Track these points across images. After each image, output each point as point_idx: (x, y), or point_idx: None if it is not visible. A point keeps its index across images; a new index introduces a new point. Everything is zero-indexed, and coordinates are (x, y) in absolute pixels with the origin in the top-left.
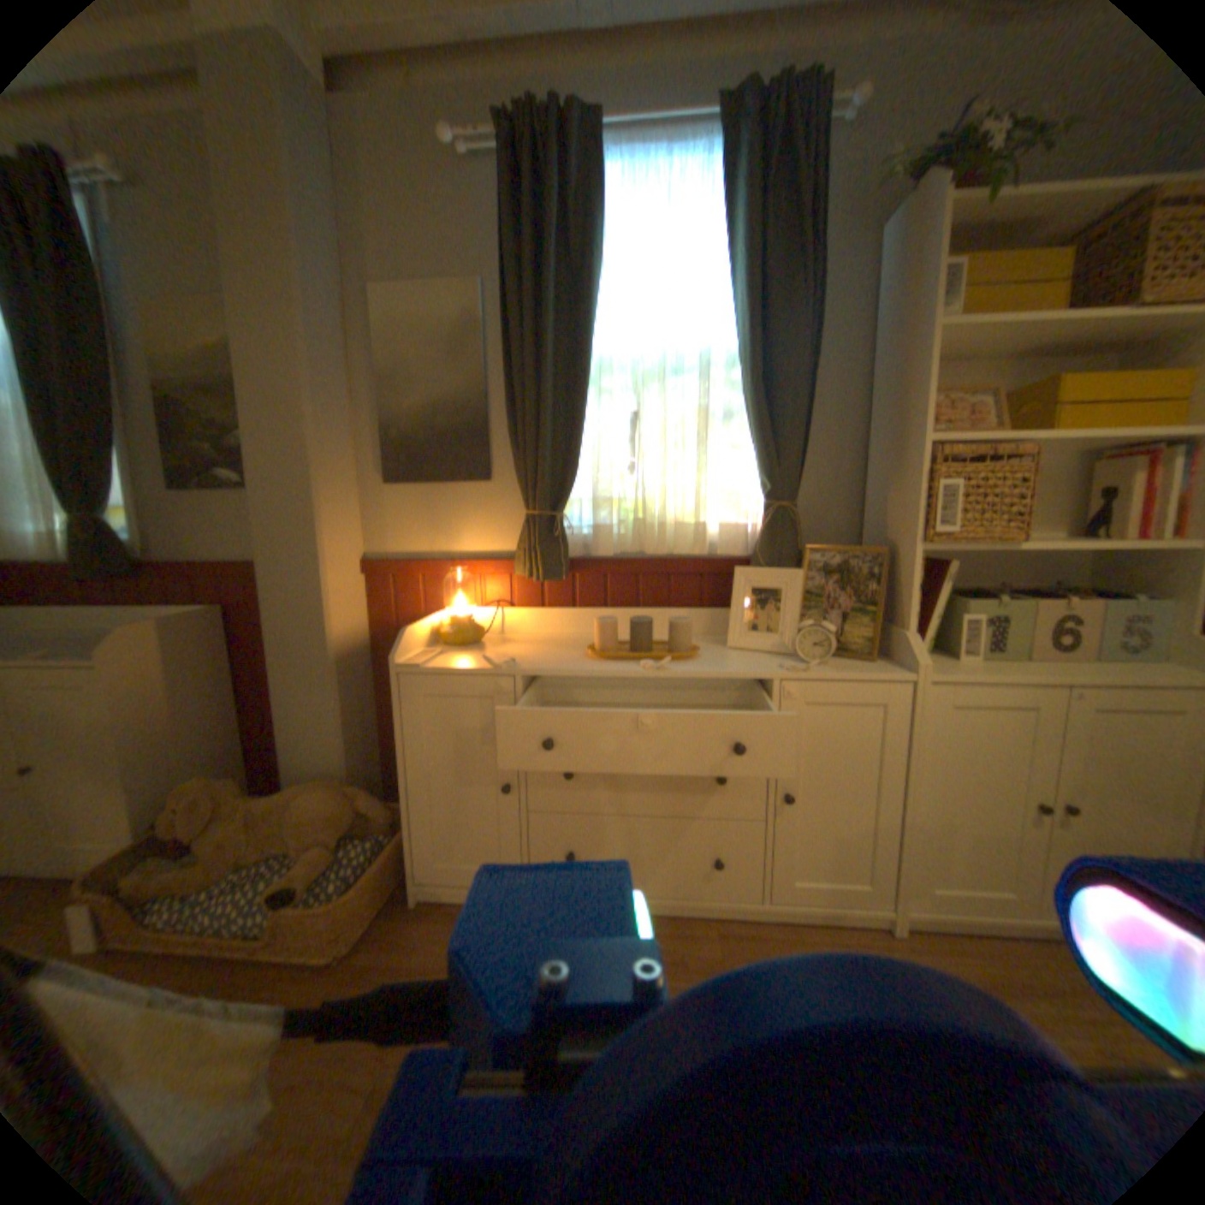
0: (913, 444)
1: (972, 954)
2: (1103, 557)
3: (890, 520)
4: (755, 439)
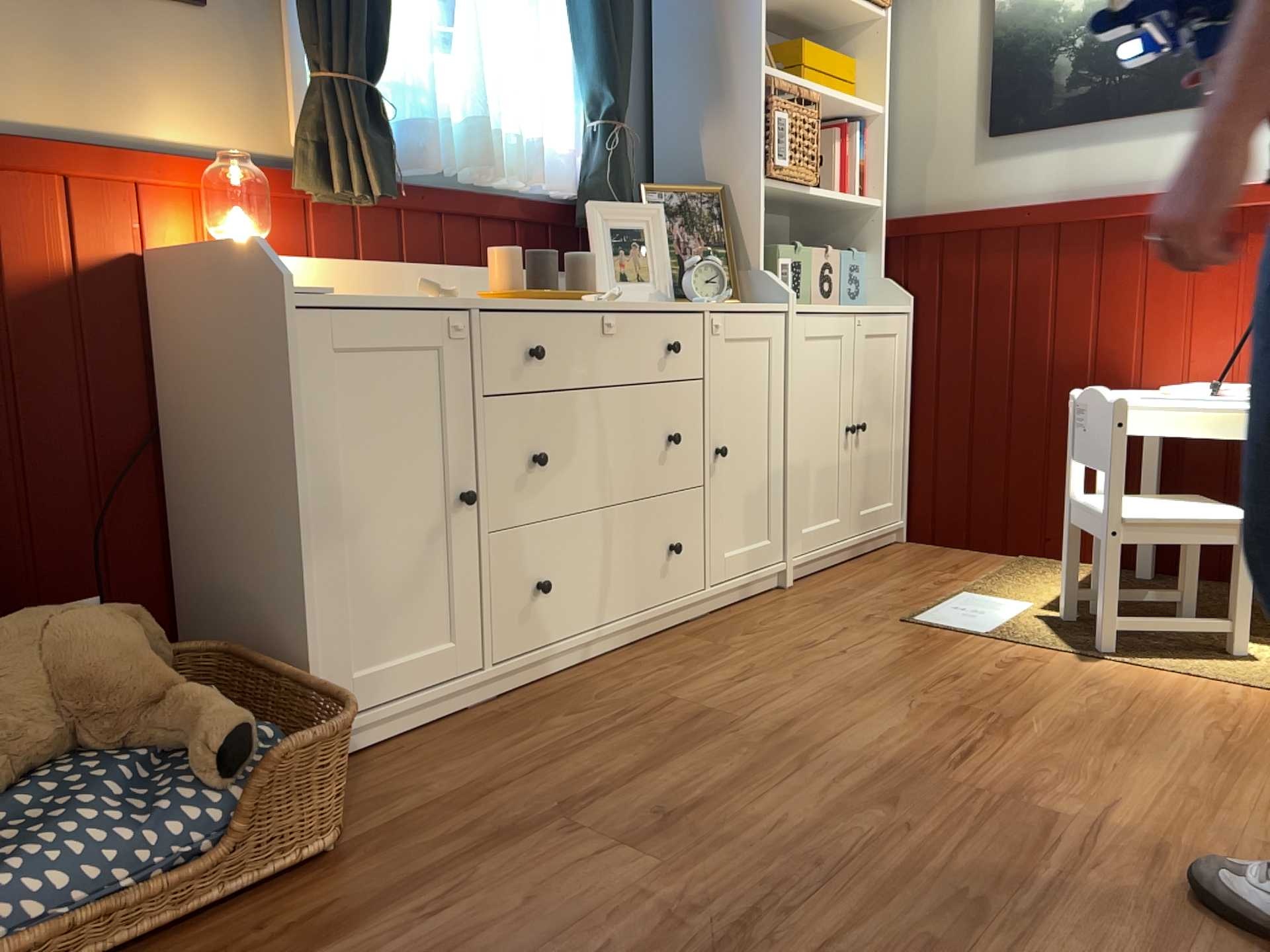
0: (739, 75)
1: (831, 578)
2: (799, 228)
3: (708, 160)
4: (586, 38)
